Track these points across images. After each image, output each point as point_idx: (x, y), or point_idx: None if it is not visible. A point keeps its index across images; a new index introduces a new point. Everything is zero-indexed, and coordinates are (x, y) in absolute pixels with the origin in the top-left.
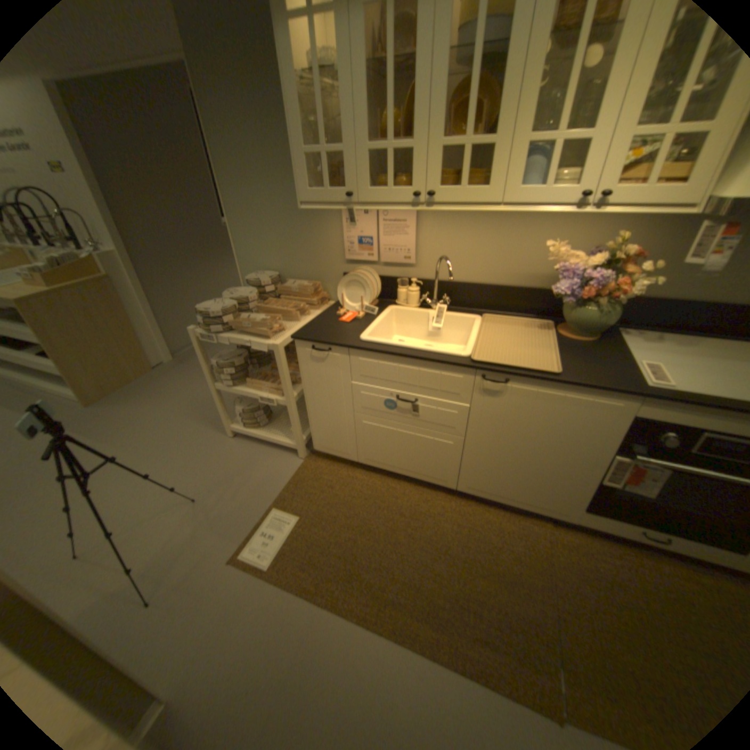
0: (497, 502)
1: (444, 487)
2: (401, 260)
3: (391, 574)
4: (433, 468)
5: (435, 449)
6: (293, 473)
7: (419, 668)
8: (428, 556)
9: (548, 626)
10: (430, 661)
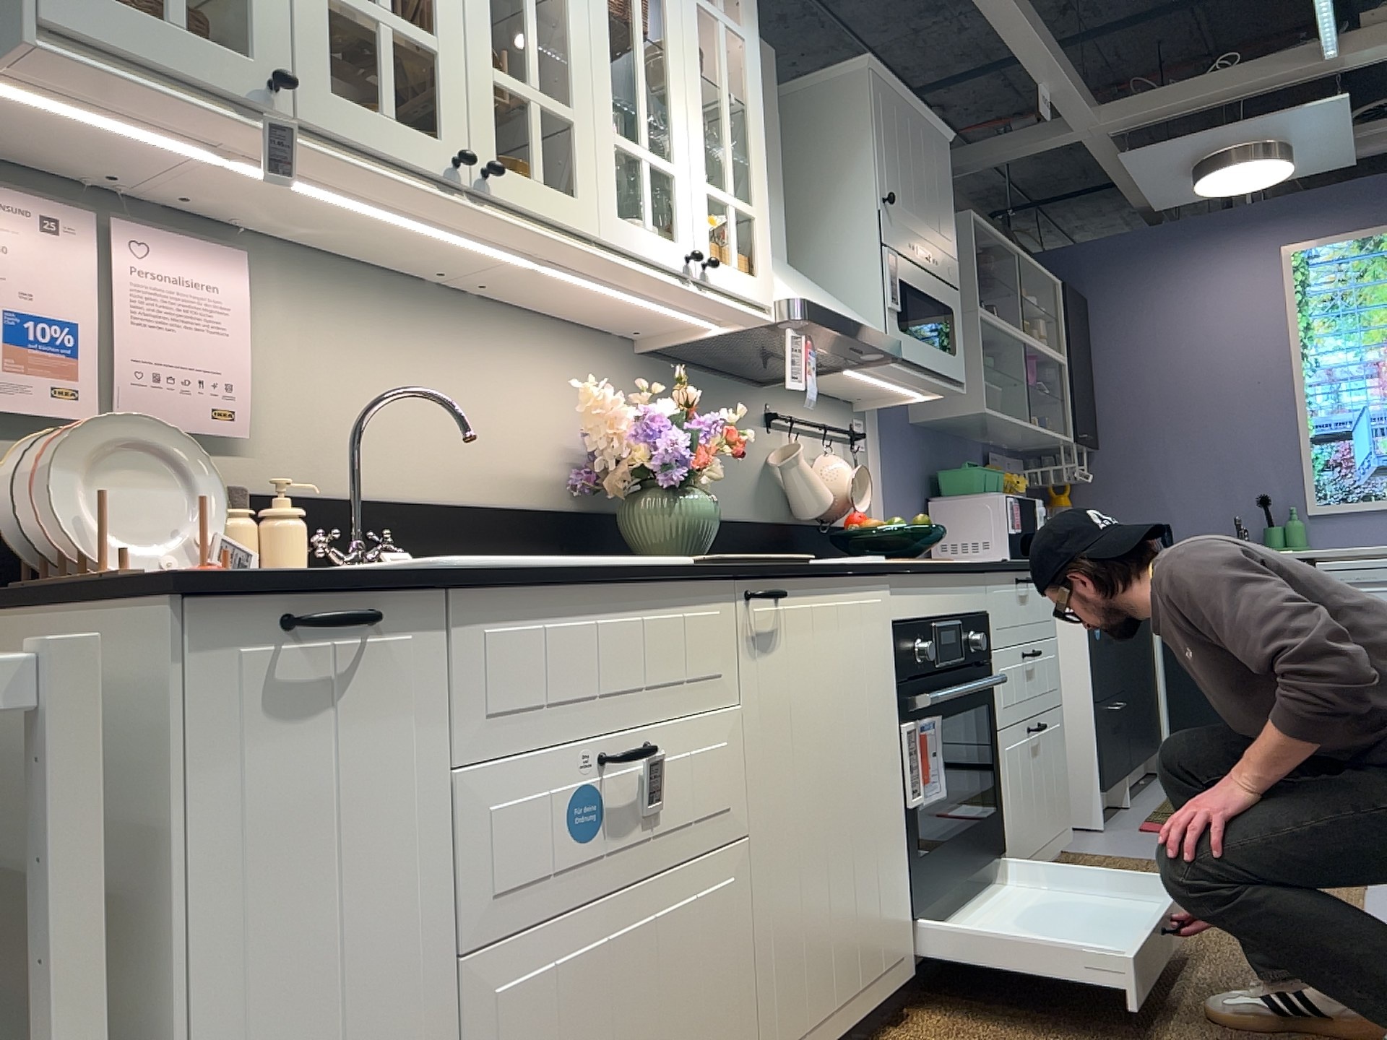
0: None
1: None
2: (199, 419)
3: None
4: None
5: (701, 945)
6: None
7: None
8: None
9: None
10: None
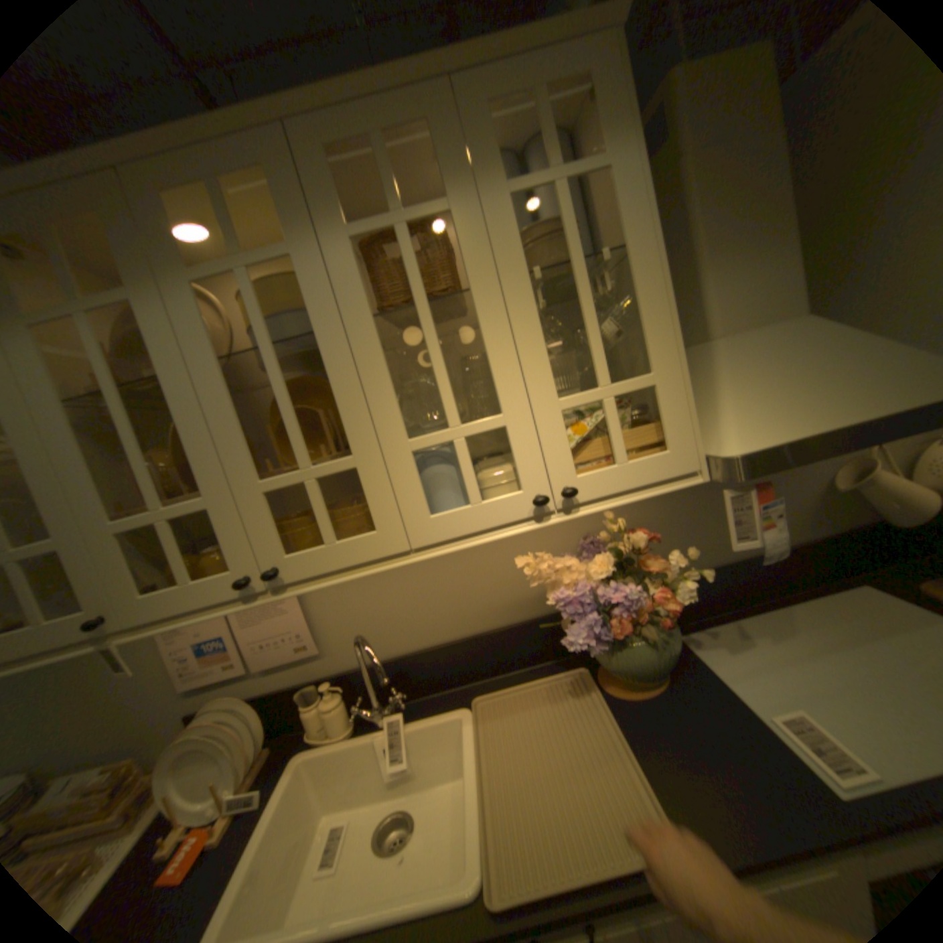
0: None
1: None
2: (288, 656)
3: None
4: None
5: None
6: None
7: None
8: None
9: None
10: None
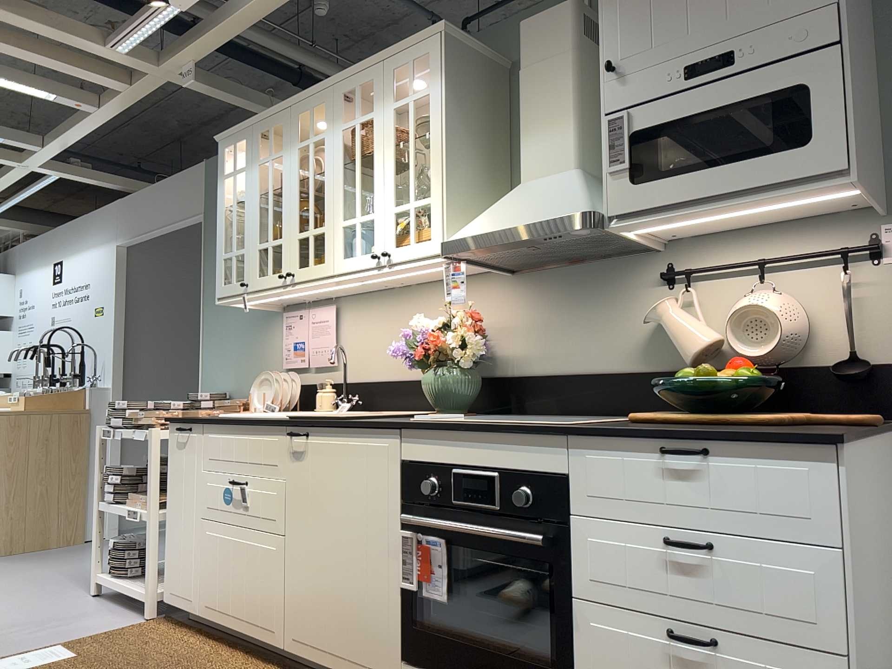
0: (320, 665)
1: (272, 645)
2: (324, 362)
3: None
4: (260, 606)
5: (261, 564)
6: (120, 628)
7: None
8: None
9: None
10: None
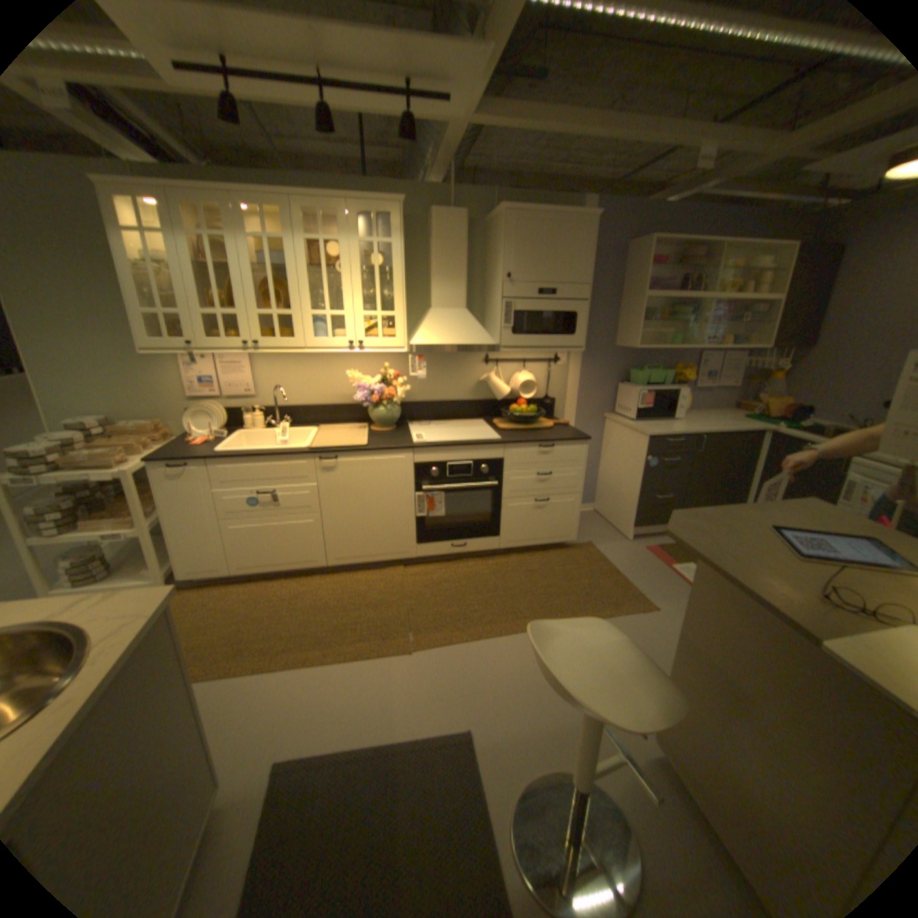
0: (360, 563)
1: (317, 567)
2: (243, 393)
3: (279, 636)
4: (303, 552)
5: (301, 532)
6: None
7: (312, 674)
8: (310, 615)
9: (401, 616)
10: (320, 667)
